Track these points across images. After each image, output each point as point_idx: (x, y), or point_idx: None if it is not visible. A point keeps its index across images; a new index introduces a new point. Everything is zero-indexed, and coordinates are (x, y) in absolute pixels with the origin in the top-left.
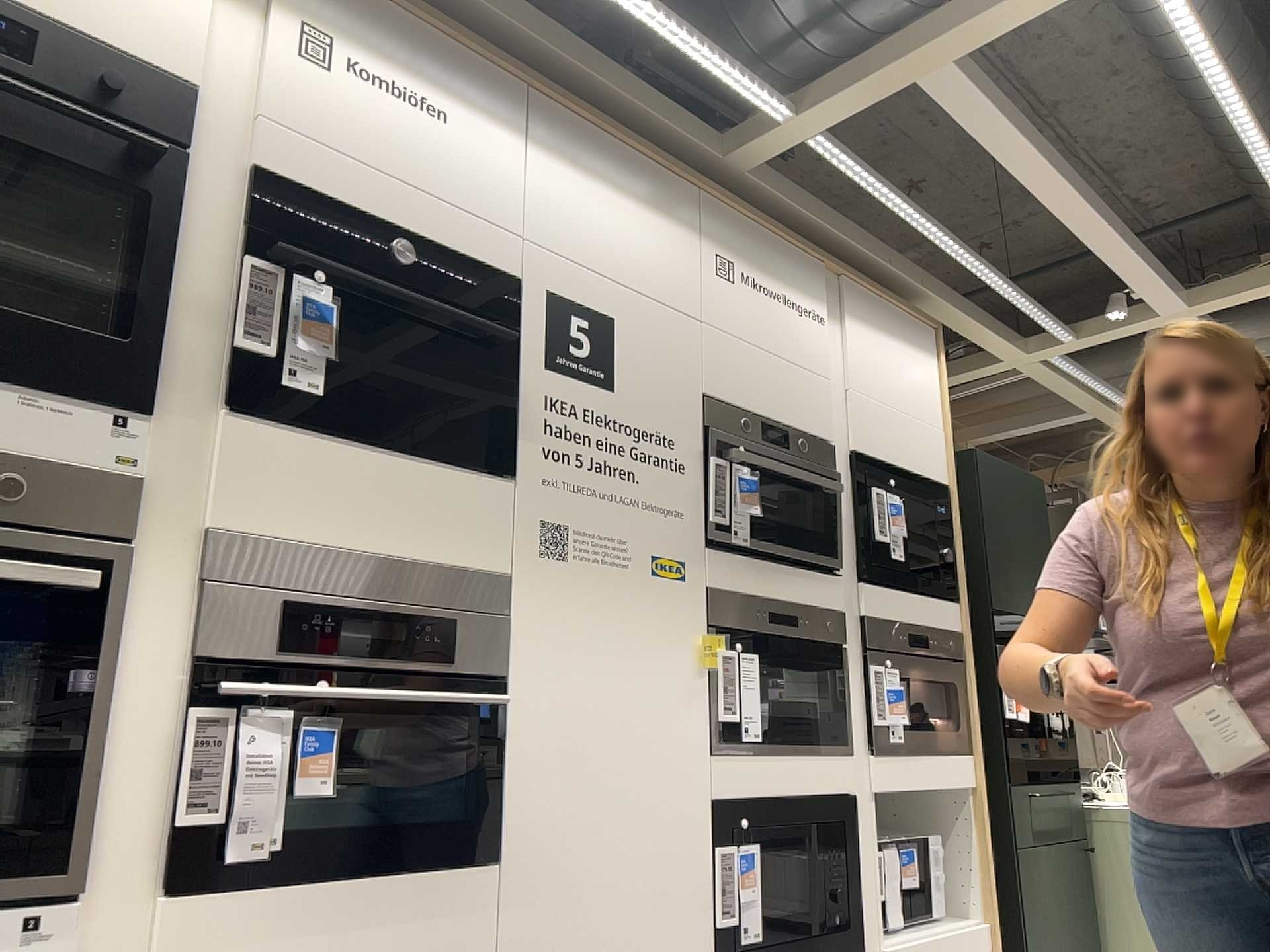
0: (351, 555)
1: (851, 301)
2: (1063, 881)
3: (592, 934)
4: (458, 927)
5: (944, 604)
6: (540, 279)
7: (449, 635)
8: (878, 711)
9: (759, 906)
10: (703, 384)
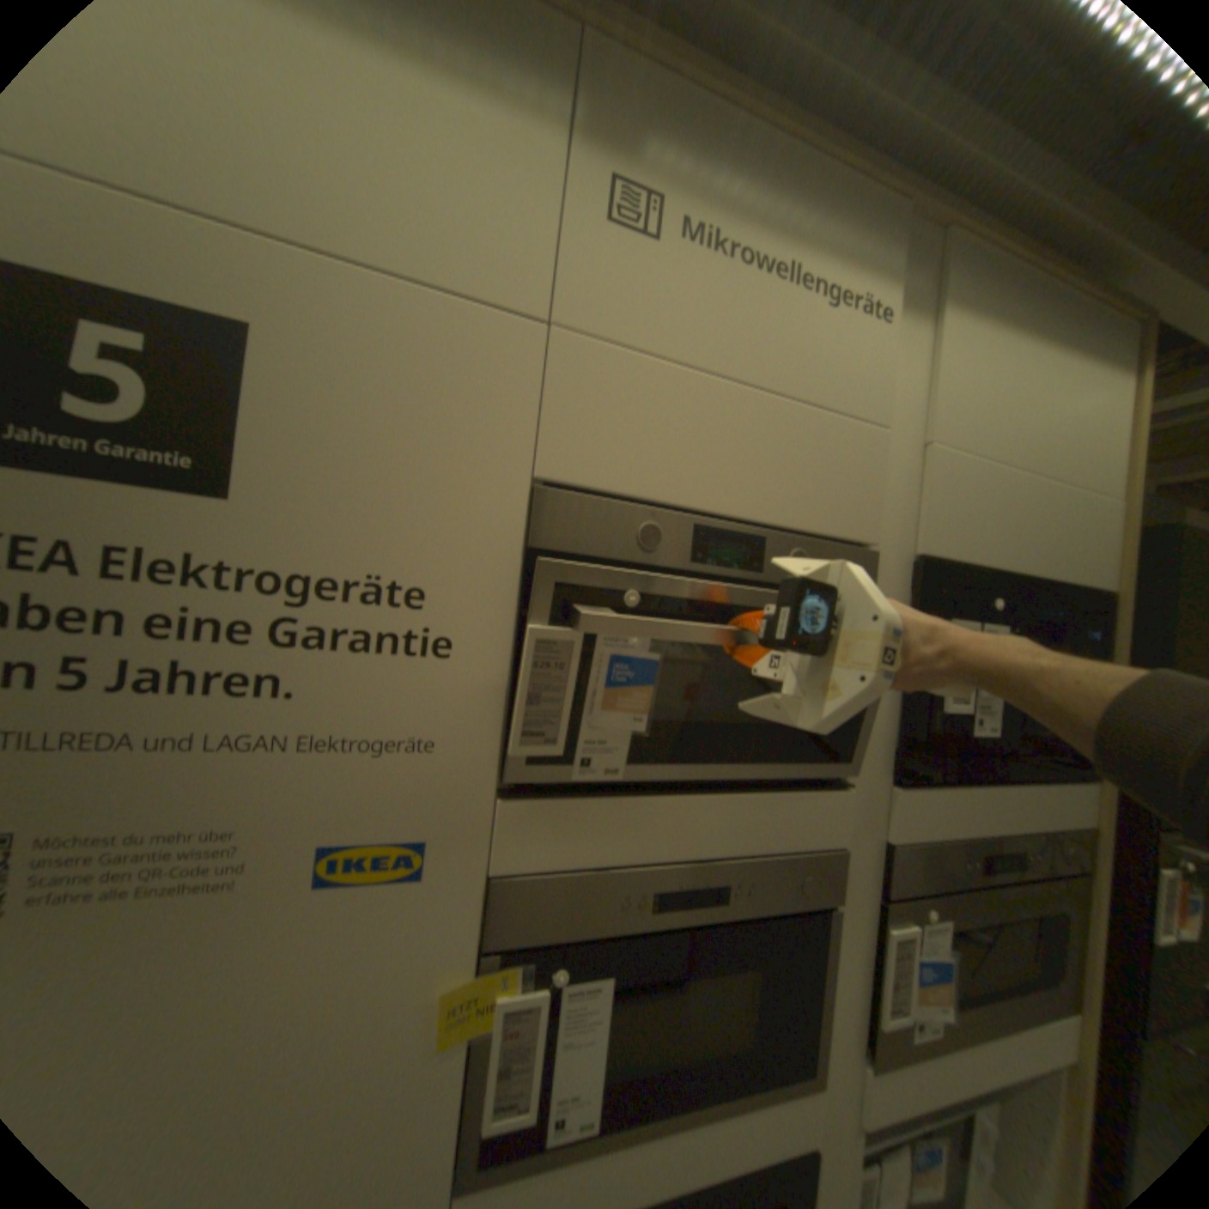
0: None
1: (965, 274)
2: None
3: None
4: None
5: (1071, 794)
6: None
7: None
8: (894, 1012)
9: None
10: (529, 463)
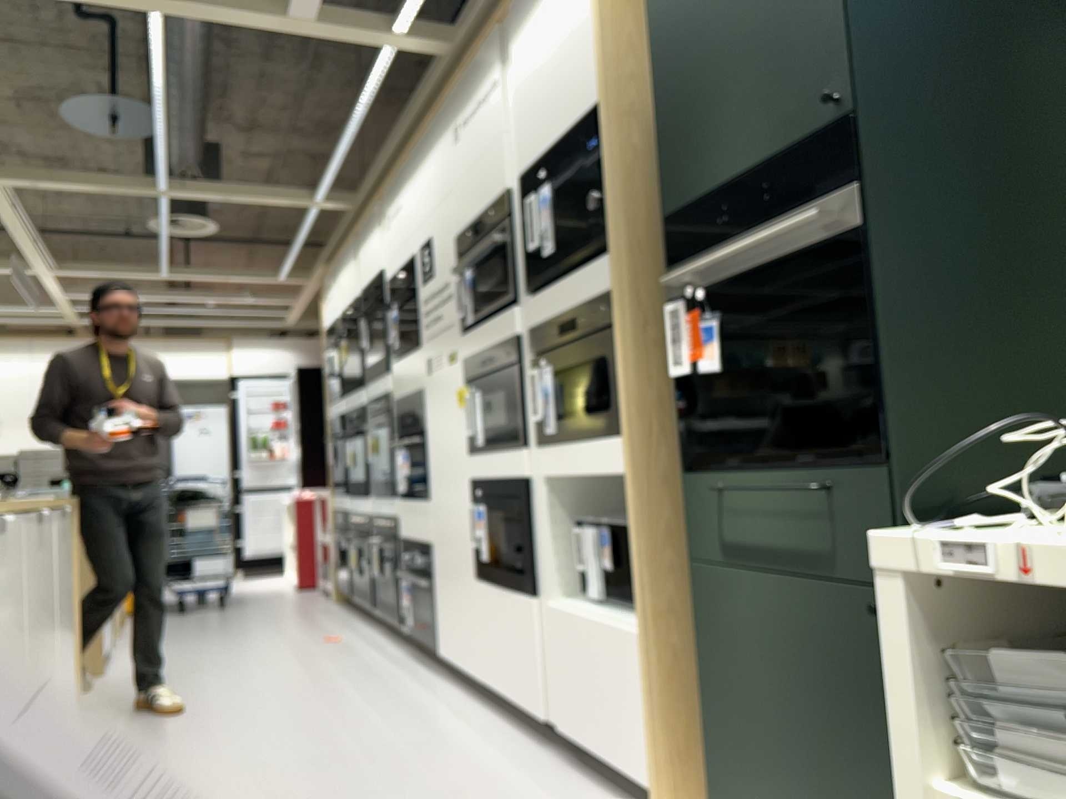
0: (410, 395)
1: (514, 22)
2: (820, 650)
3: (446, 535)
4: (425, 521)
5: (597, 266)
6: (417, 246)
7: (415, 417)
8: (535, 411)
9: (486, 542)
10: (454, 233)
